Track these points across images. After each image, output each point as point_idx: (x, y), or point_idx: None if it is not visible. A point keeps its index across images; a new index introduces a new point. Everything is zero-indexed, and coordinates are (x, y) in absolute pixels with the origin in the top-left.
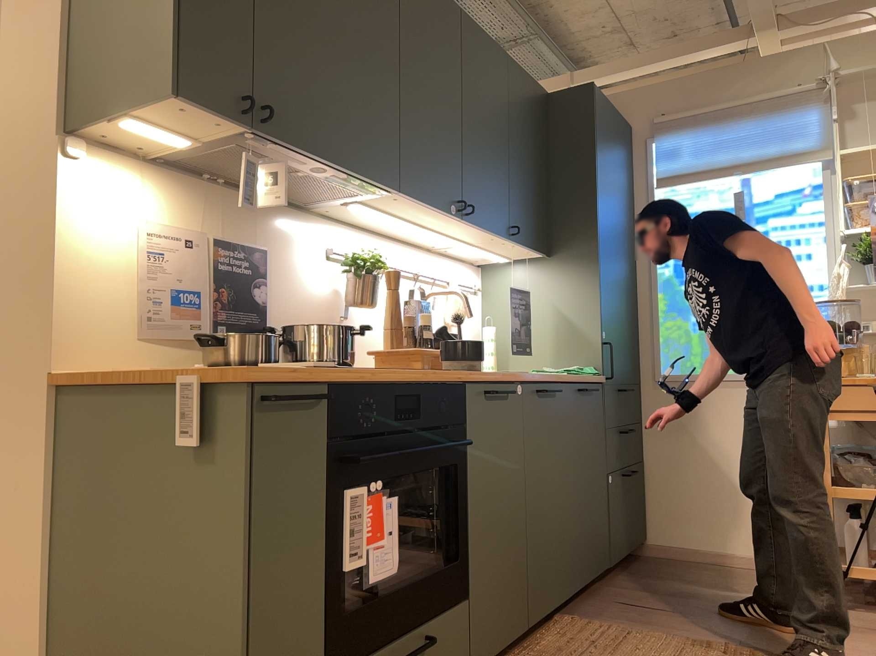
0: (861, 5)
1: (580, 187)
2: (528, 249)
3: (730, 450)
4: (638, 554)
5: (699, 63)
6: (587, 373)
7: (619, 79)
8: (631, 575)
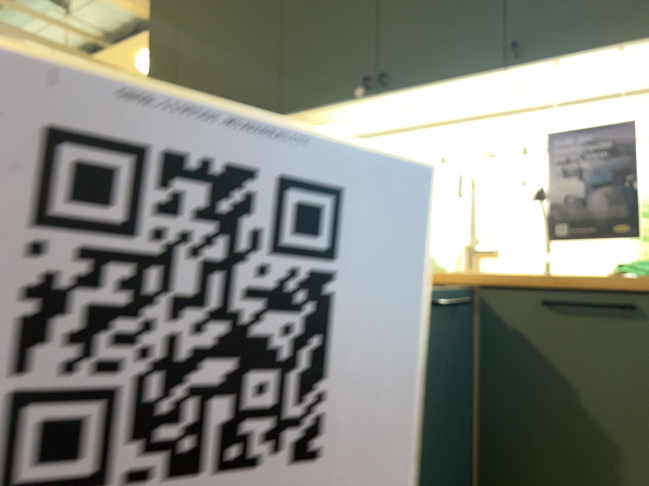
0: None
1: None
2: (609, 52)
3: None
4: None
5: None
6: (642, 273)
7: None
8: None
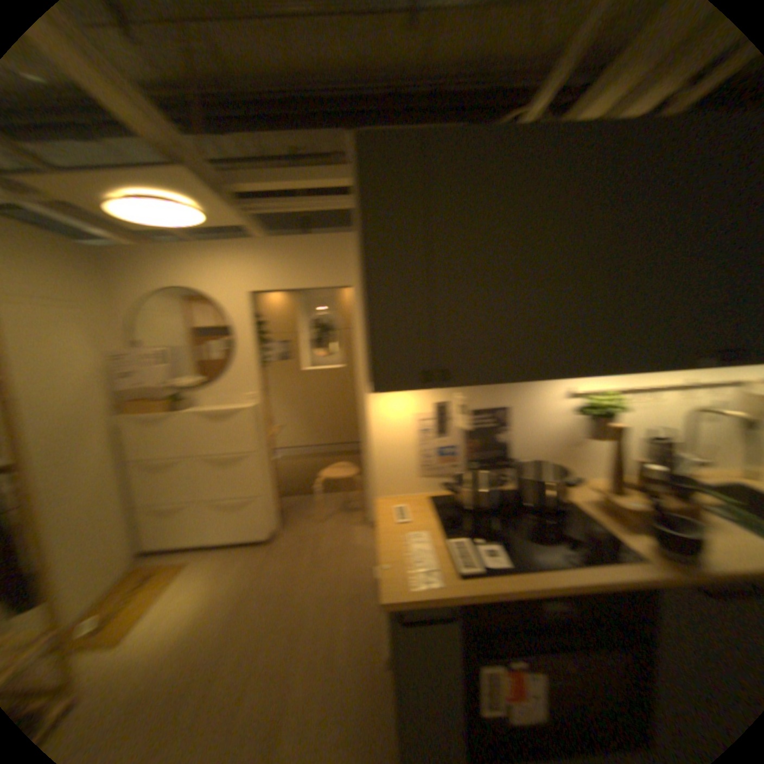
0: None
1: None
2: None
3: None
4: None
5: None
6: None
7: None
8: None
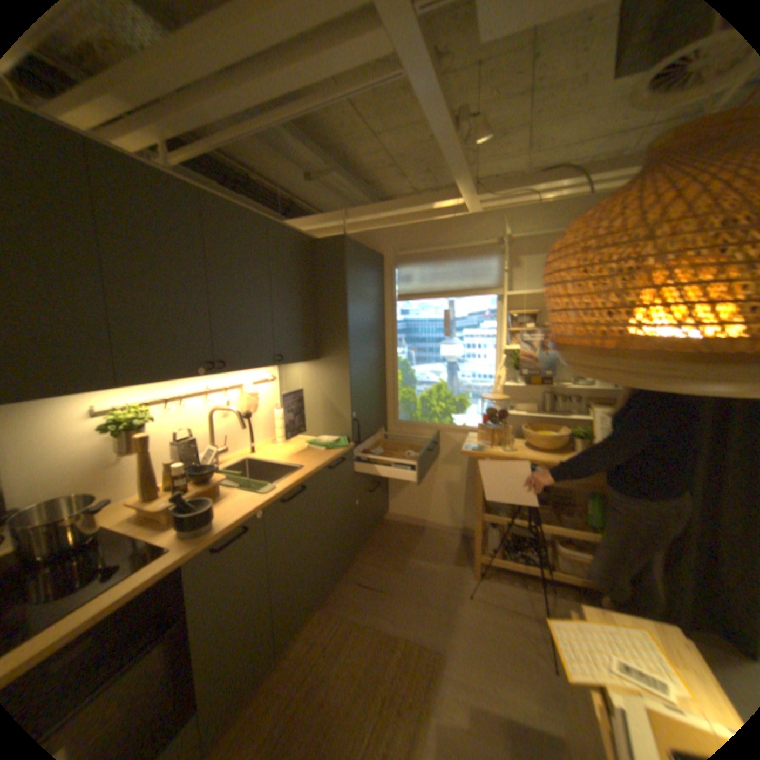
0: (533, 182)
1: (337, 314)
2: (298, 363)
3: (434, 468)
4: (383, 520)
5: (429, 211)
6: (338, 448)
7: (377, 218)
8: (372, 547)
